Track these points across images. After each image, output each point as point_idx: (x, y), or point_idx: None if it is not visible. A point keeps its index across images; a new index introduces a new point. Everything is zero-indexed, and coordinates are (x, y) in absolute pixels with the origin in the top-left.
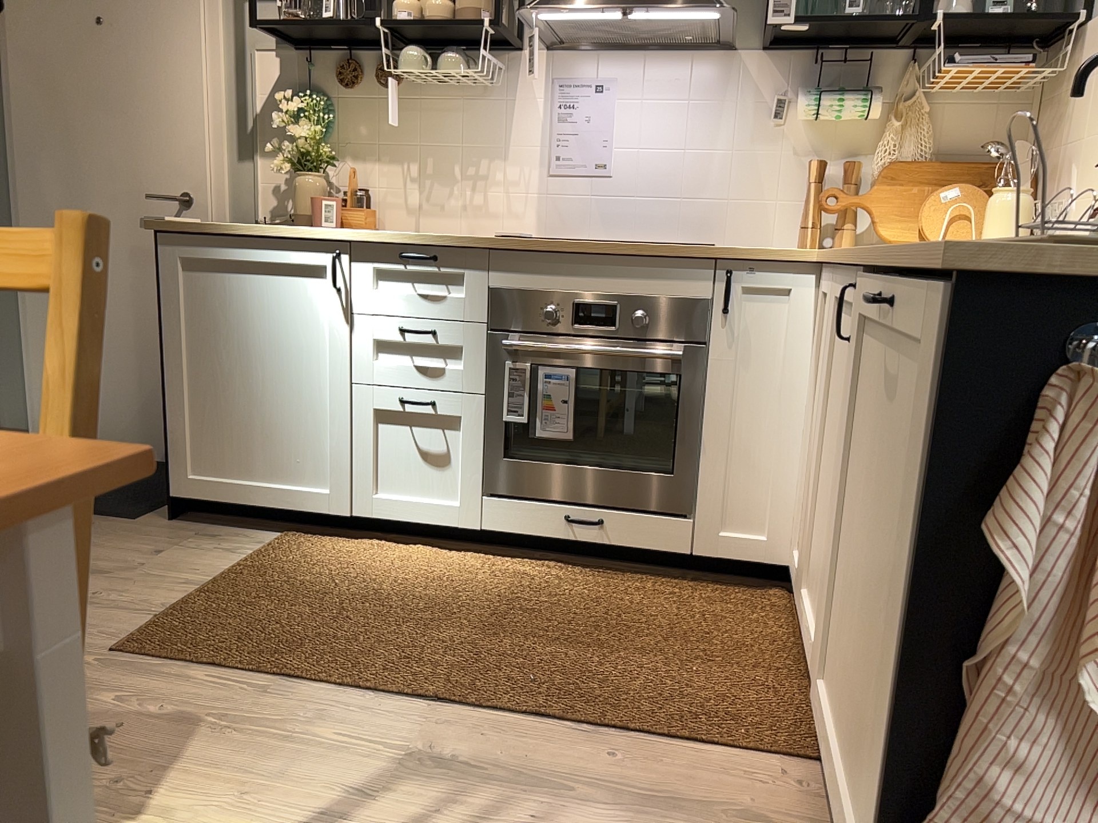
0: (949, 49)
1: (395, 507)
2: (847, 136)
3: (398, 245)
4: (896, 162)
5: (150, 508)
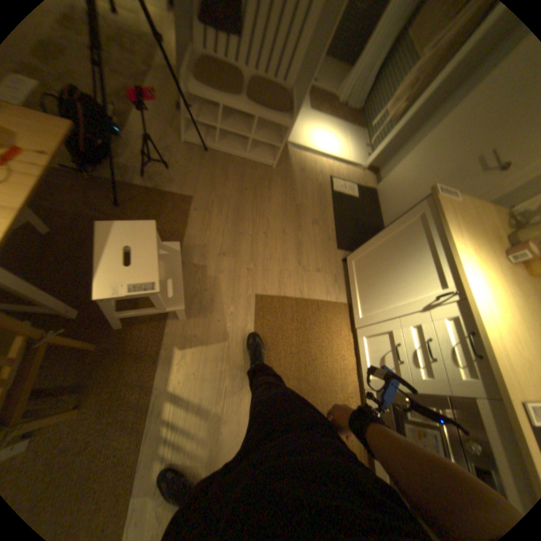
0: None
1: (364, 349)
2: None
3: (481, 331)
4: None
5: (346, 250)
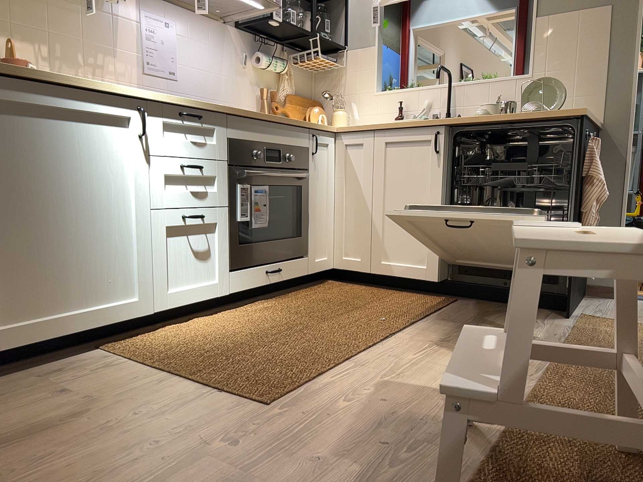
0: (296, 47)
1: (182, 295)
2: (268, 78)
3: (180, 106)
4: (289, 93)
5: None
